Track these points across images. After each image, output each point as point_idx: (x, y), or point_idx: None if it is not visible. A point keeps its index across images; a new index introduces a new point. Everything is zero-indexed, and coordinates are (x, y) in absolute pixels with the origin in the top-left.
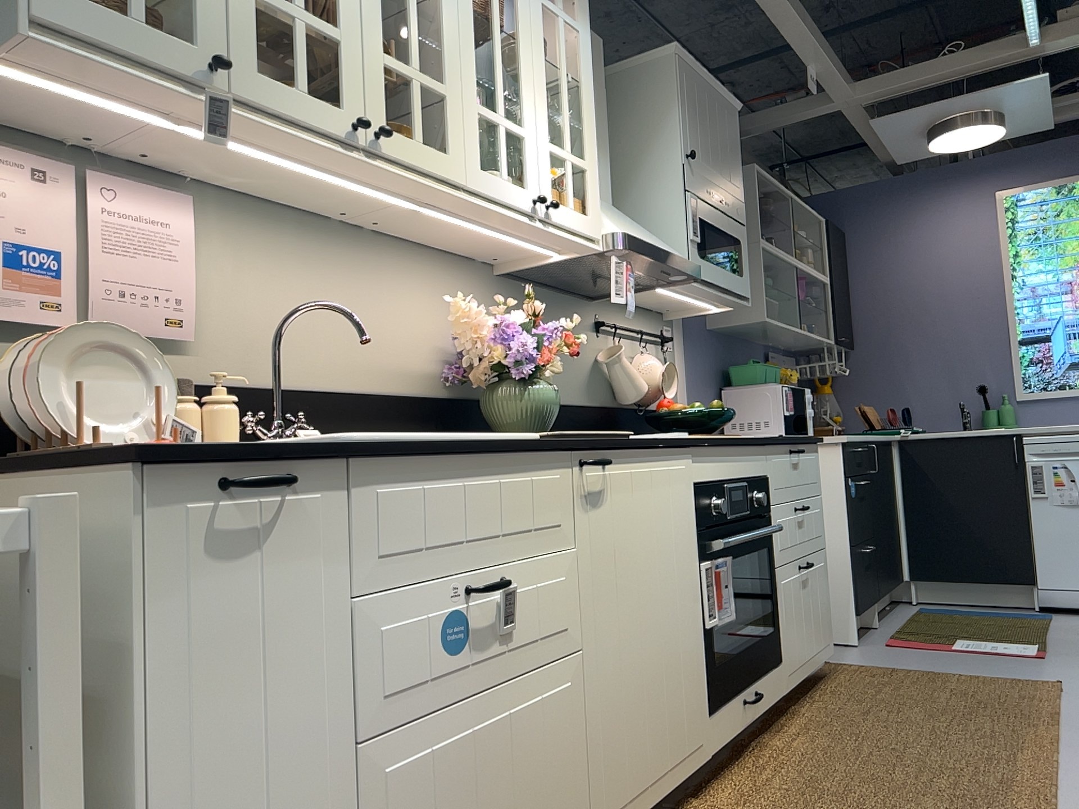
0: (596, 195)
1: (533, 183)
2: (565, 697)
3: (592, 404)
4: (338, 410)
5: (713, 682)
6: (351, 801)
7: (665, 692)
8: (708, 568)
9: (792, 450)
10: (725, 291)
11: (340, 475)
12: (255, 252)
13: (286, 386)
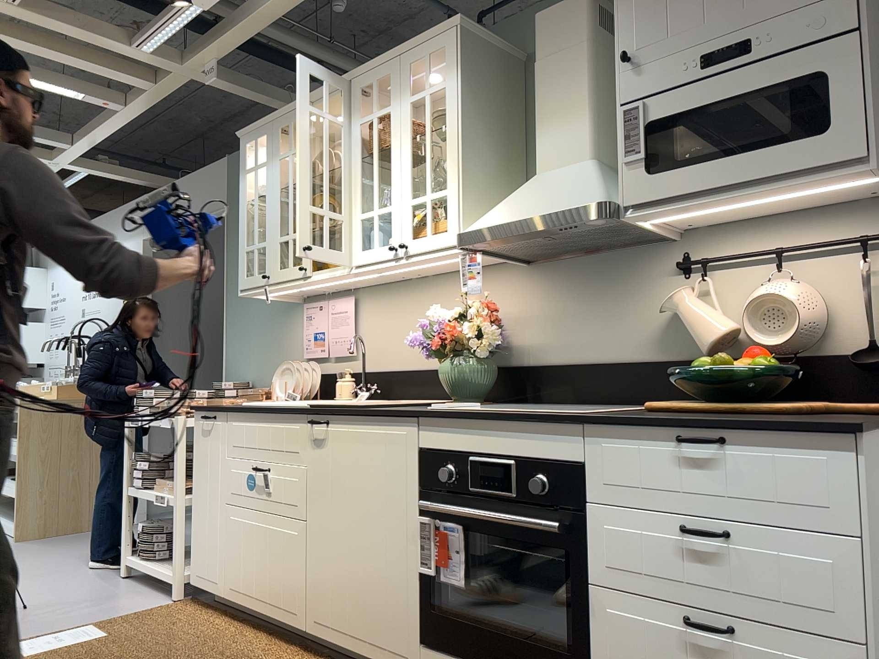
0: (453, 209)
1: (394, 237)
2: (293, 538)
3: (660, 359)
4: (408, 380)
5: (428, 623)
6: (224, 520)
7: (366, 587)
8: (425, 523)
9: (679, 436)
10: (749, 182)
11: (226, 417)
12: (379, 309)
13: (388, 369)
